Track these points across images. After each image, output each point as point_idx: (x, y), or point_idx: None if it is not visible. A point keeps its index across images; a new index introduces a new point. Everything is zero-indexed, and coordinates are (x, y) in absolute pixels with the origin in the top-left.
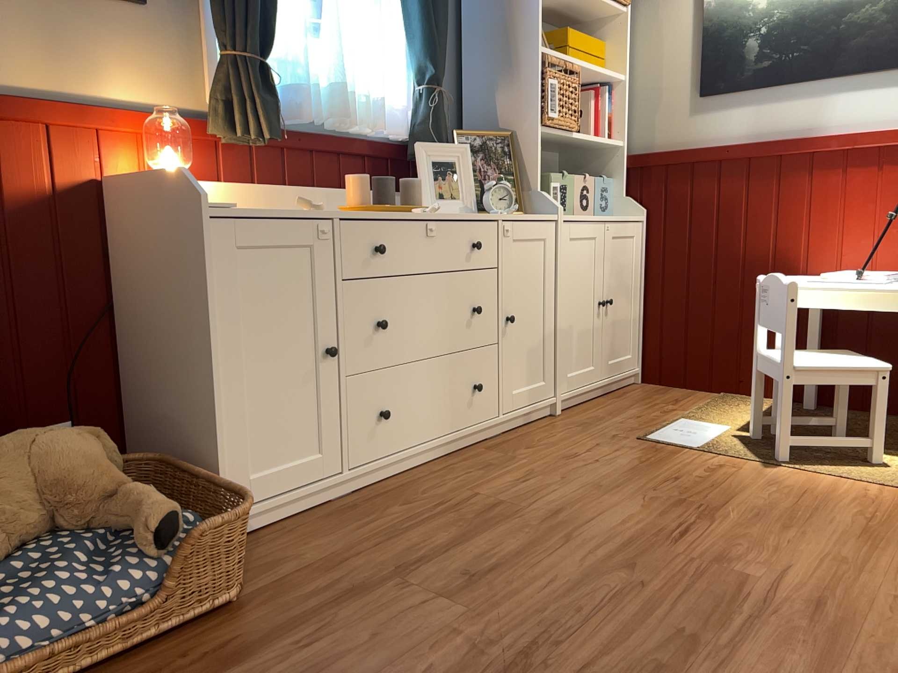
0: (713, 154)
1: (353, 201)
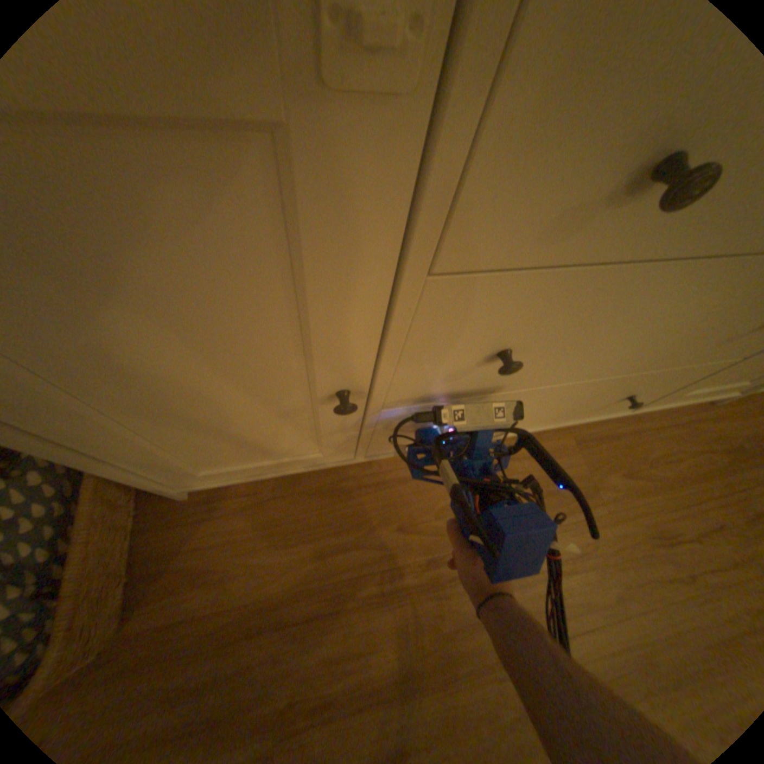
0: None
1: None
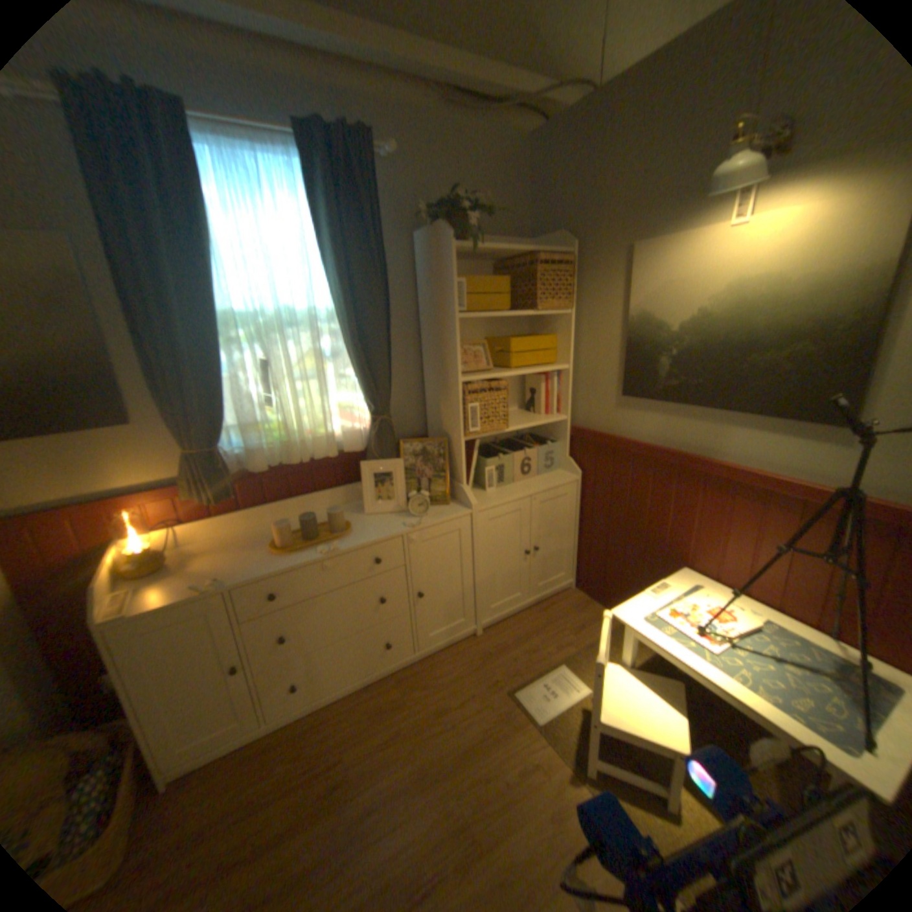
0: (629, 447)
1: (278, 542)
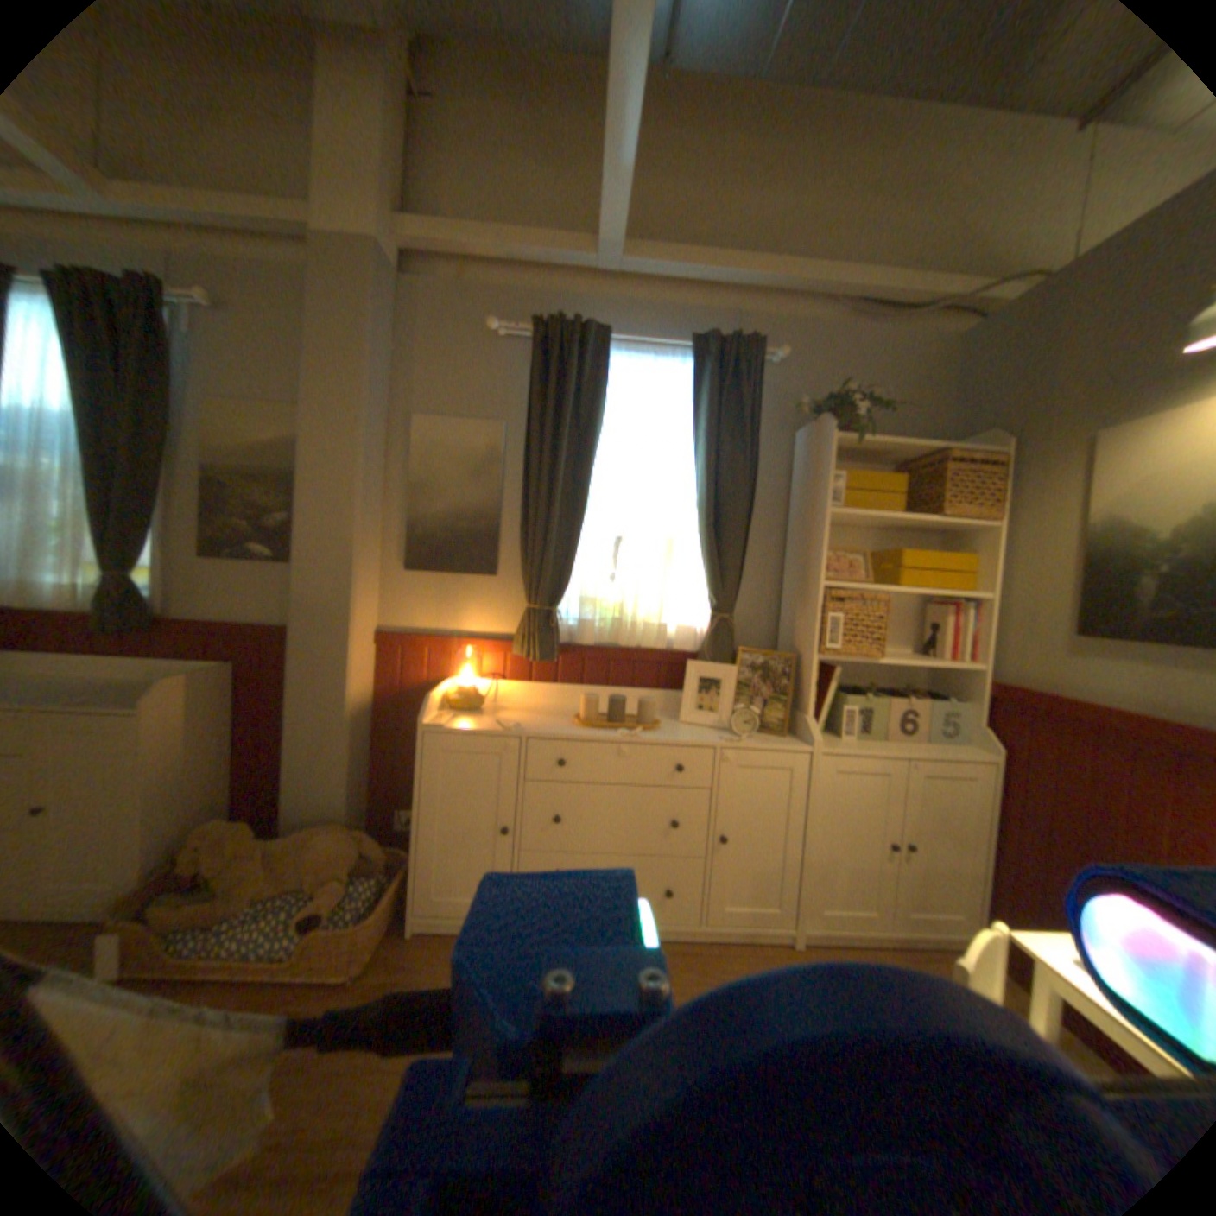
0: (1088, 712)
1: (583, 714)
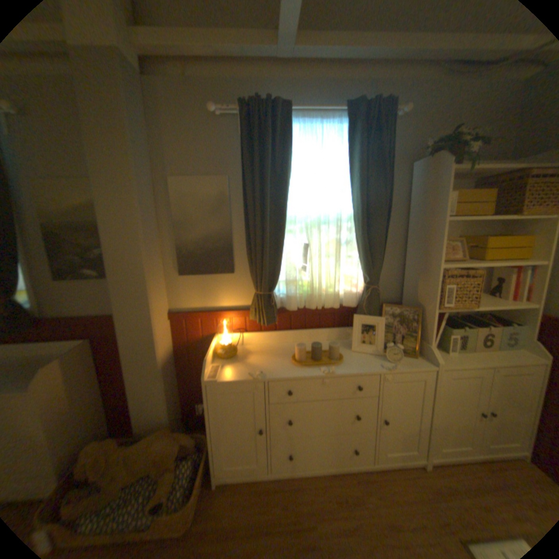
0: None
1: (297, 357)
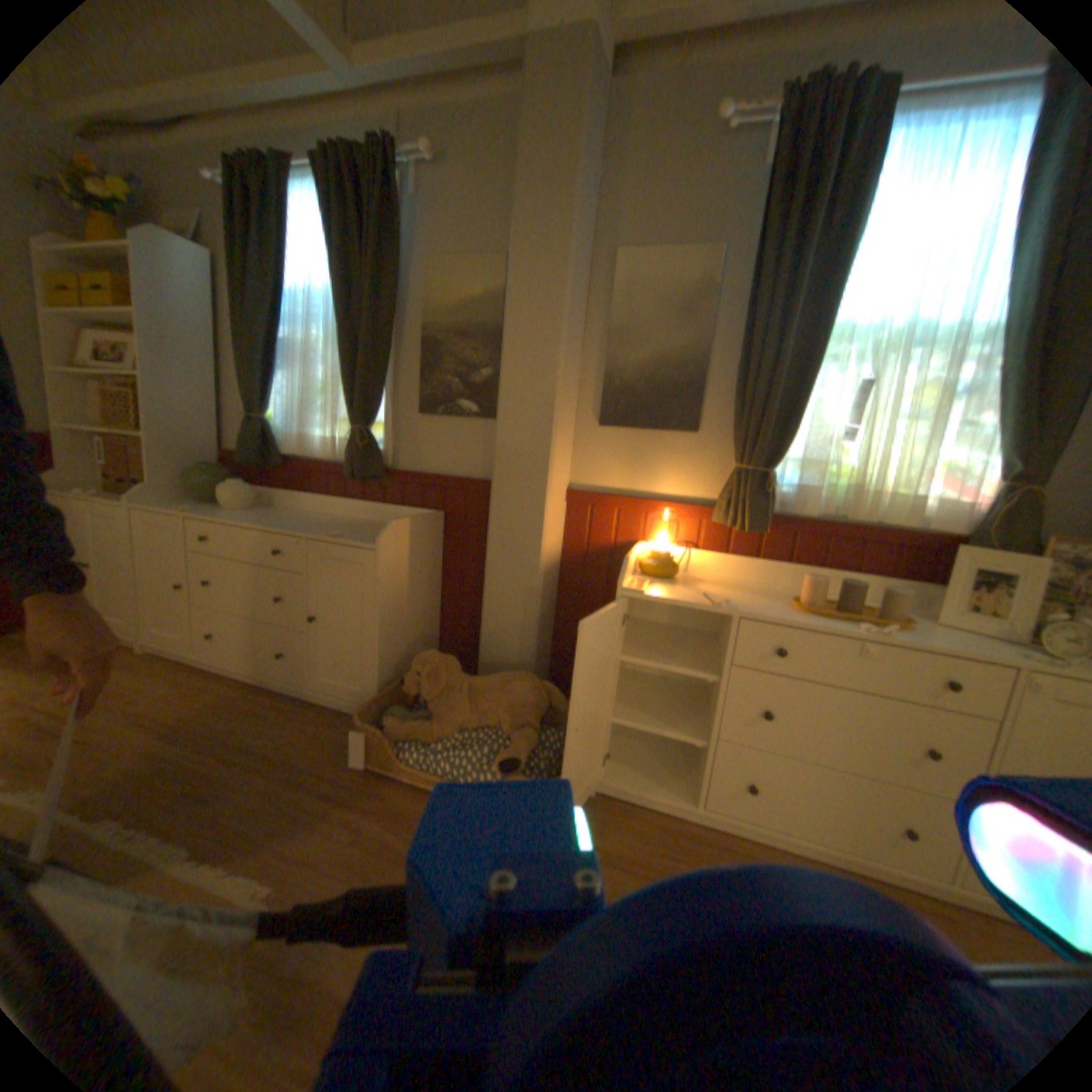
0: None
1: (805, 599)
